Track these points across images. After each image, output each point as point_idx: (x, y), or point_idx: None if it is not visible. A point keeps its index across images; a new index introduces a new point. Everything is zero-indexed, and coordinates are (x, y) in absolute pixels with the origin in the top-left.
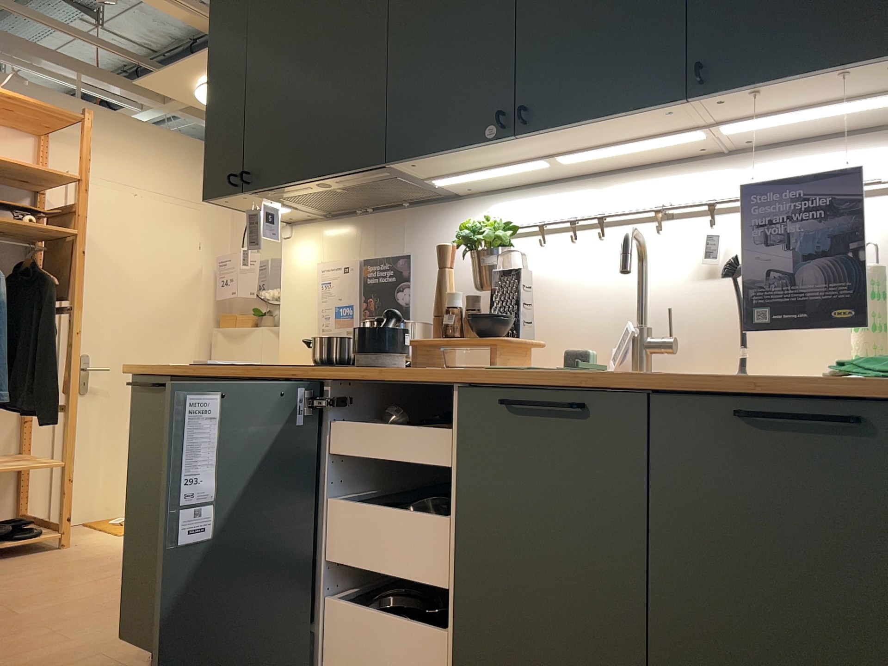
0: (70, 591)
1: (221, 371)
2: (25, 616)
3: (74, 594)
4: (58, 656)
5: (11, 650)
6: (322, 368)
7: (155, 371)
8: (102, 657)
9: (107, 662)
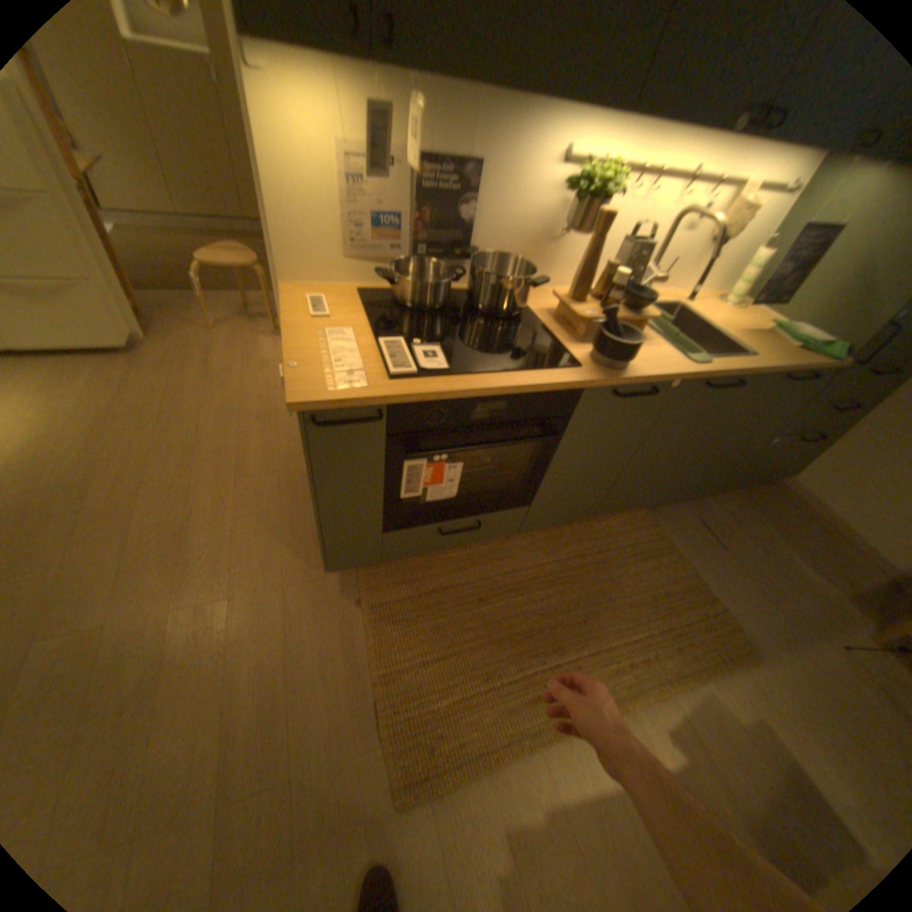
0: (79, 568)
1: (464, 387)
2: (115, 619)
3: (95, 568)
4: (255, 613)
5: (201, 644)
6: (575, 370)
7: (366, 403)
8: (289, 587)
9: (303, 586)
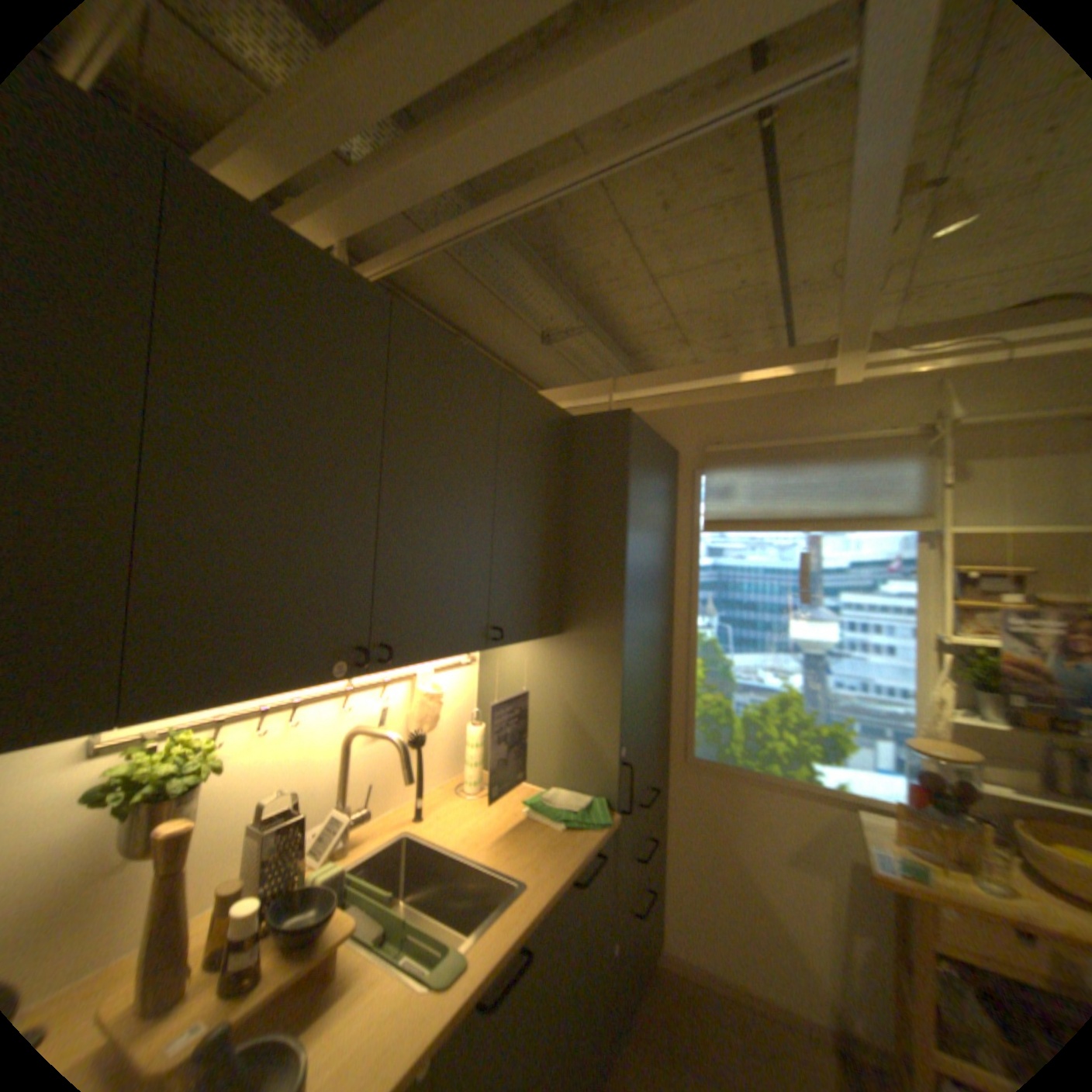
0: None
1: None
2: None
3: None
4: None
5: None
6: None
7: None
8: None
9: None
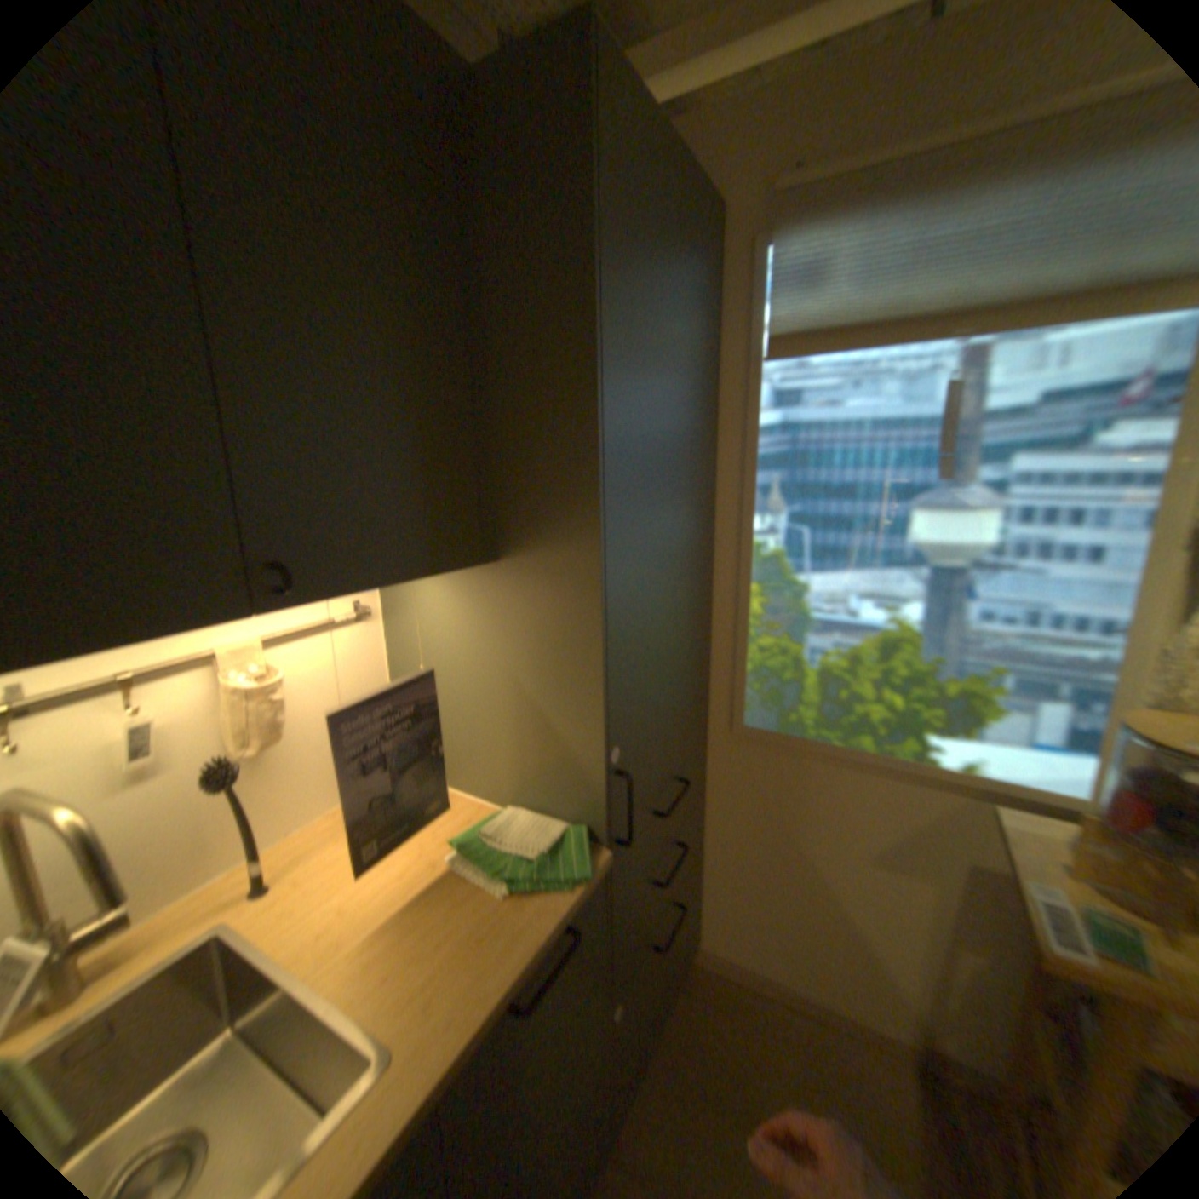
0: None
1: None
2: None
3: None
4: None
5: None
6: None
7: None
8: None
9: None
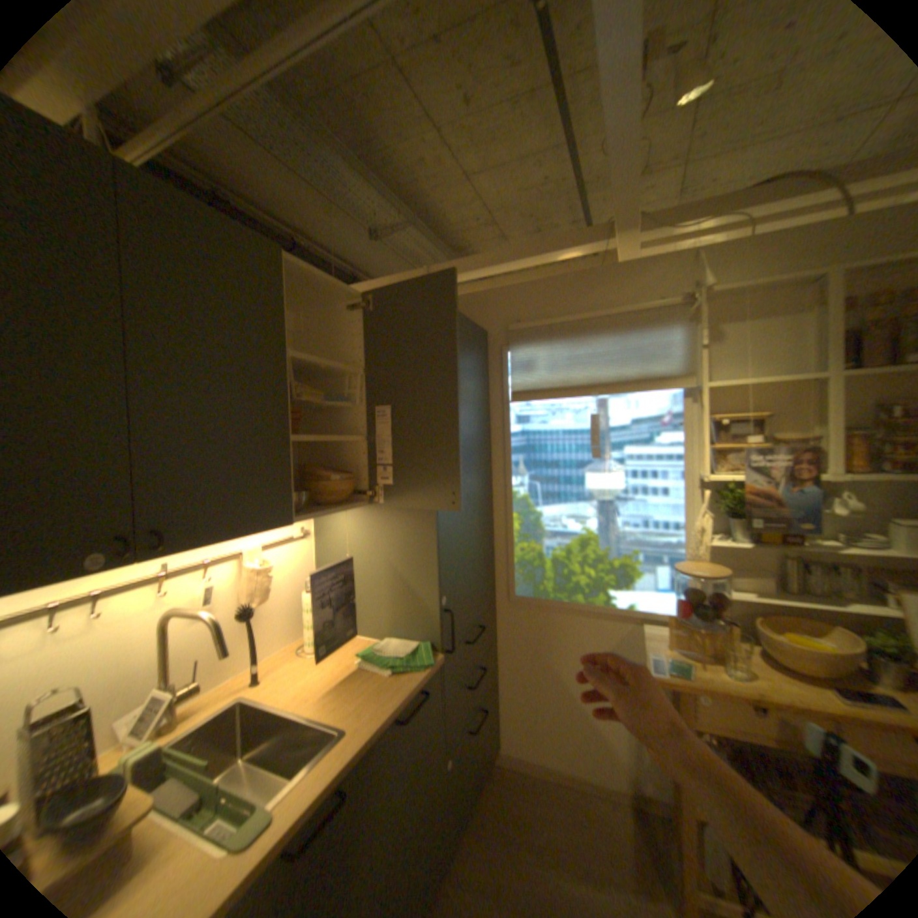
0: None
1: None
2: None
3: None
4: None
5: None
6: None
7: None
8: None
9: None
